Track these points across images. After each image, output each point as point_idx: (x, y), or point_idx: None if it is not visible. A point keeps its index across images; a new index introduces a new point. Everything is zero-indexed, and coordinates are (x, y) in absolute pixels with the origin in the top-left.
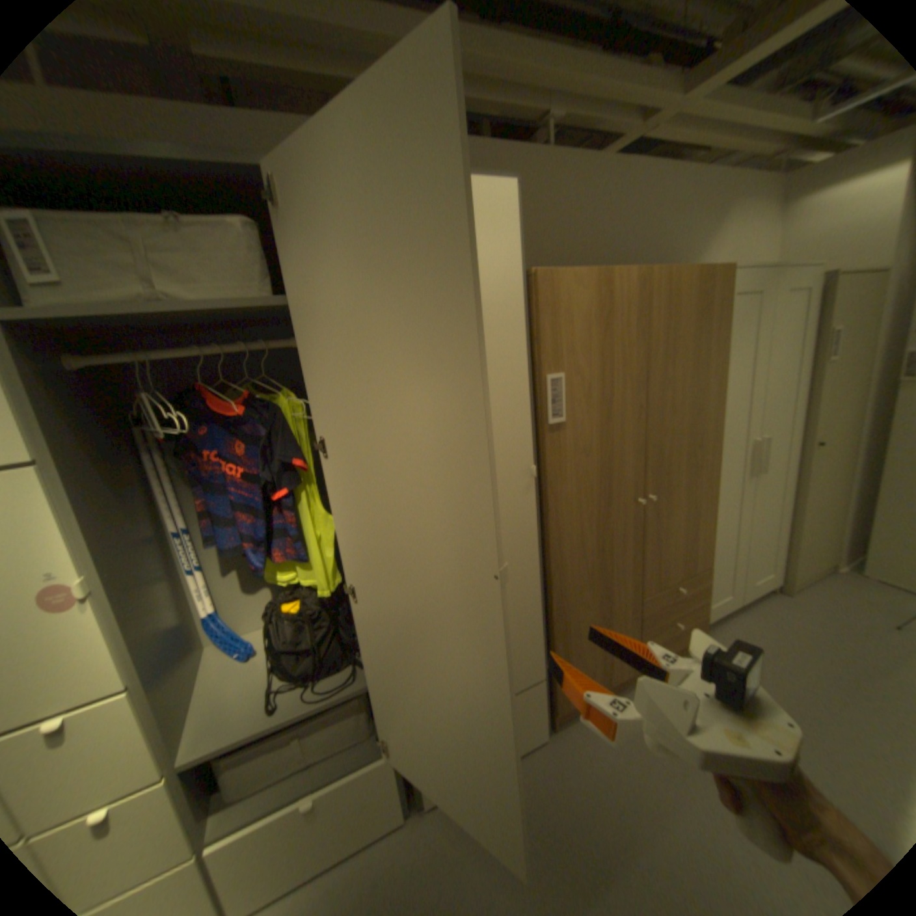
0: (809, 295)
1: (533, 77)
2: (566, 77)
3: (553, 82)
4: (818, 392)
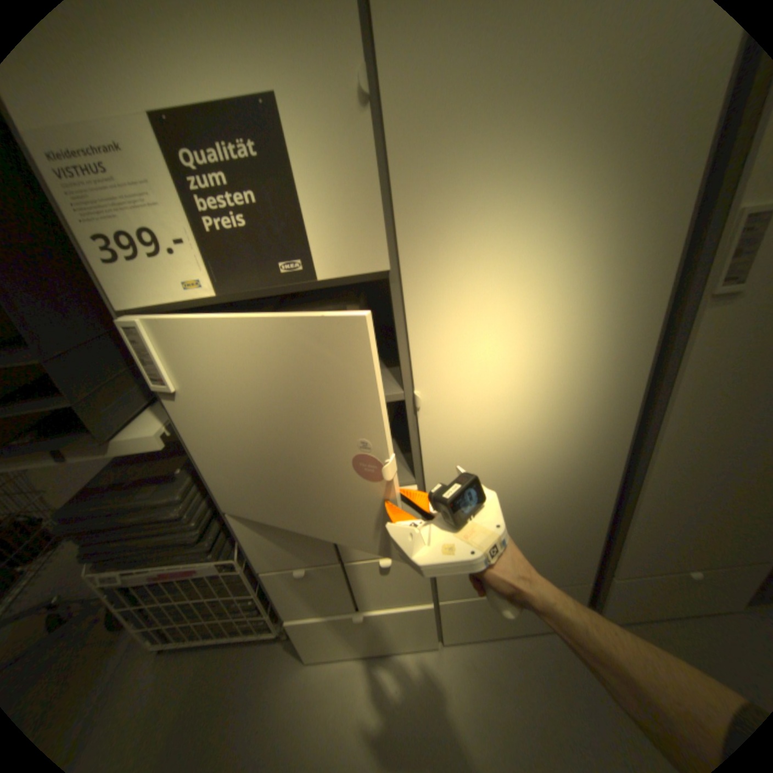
0: None
1: None
2: None
3: None
4: None
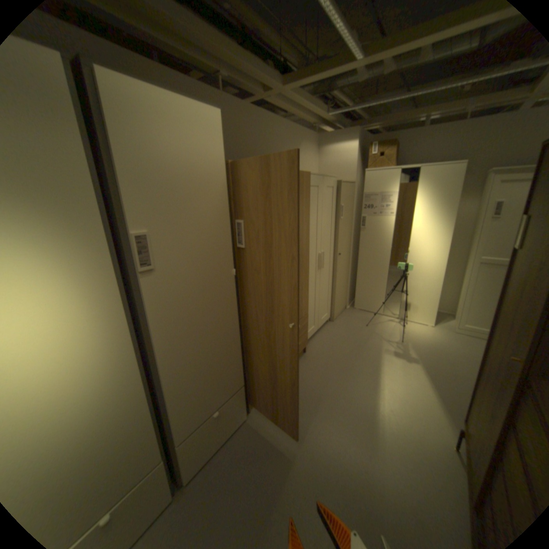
0: (333, 189)
1: (214, 50)
2: (232, 57)
3: (225, 57)
4: (337, 232)
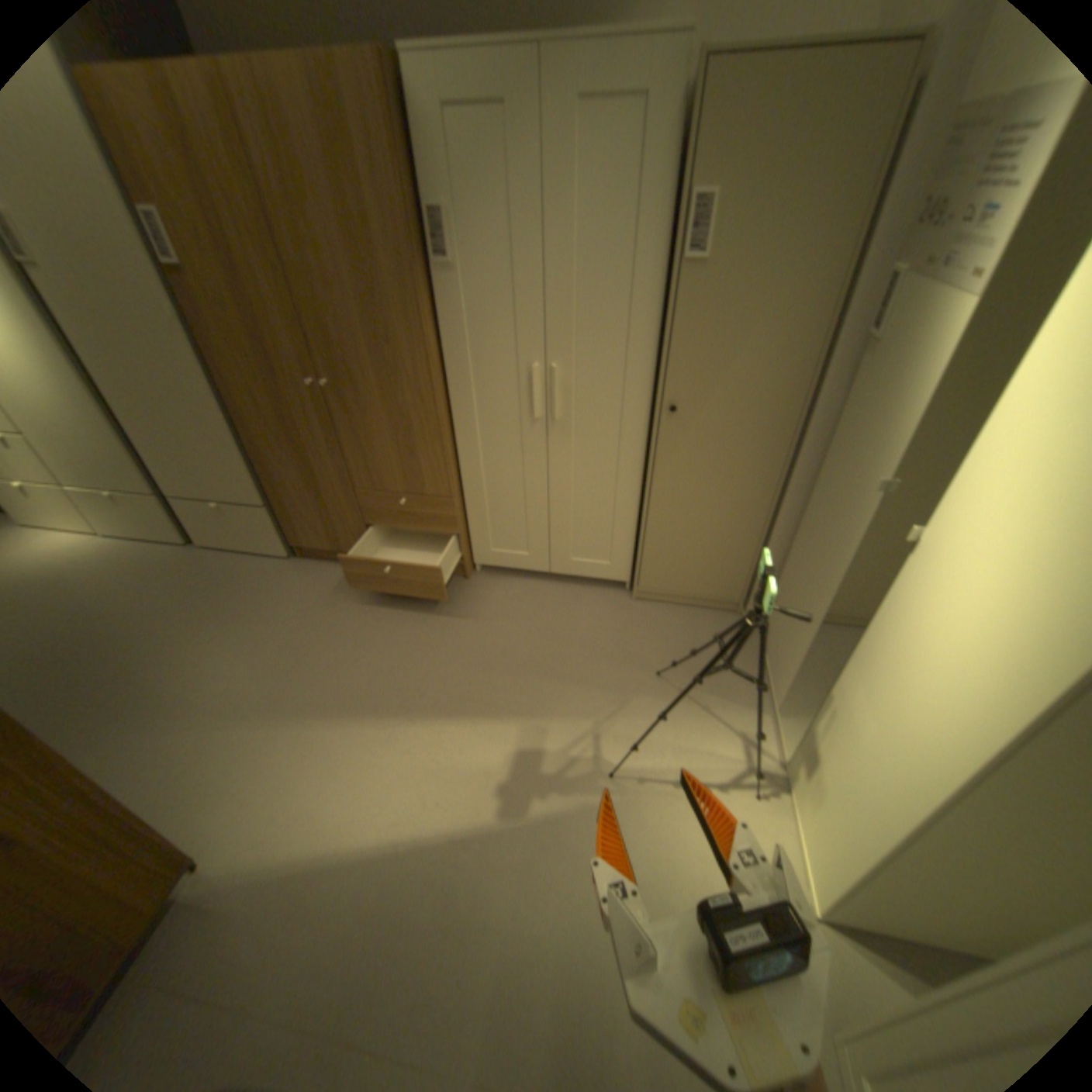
0: (647, 108)
1: None
2: None
3: None
4: (668, 316)
